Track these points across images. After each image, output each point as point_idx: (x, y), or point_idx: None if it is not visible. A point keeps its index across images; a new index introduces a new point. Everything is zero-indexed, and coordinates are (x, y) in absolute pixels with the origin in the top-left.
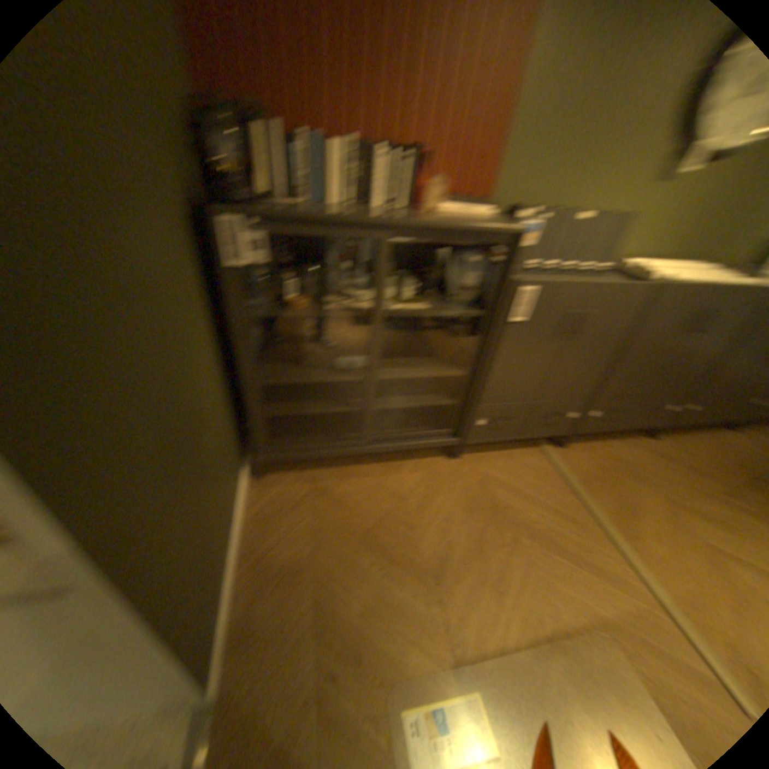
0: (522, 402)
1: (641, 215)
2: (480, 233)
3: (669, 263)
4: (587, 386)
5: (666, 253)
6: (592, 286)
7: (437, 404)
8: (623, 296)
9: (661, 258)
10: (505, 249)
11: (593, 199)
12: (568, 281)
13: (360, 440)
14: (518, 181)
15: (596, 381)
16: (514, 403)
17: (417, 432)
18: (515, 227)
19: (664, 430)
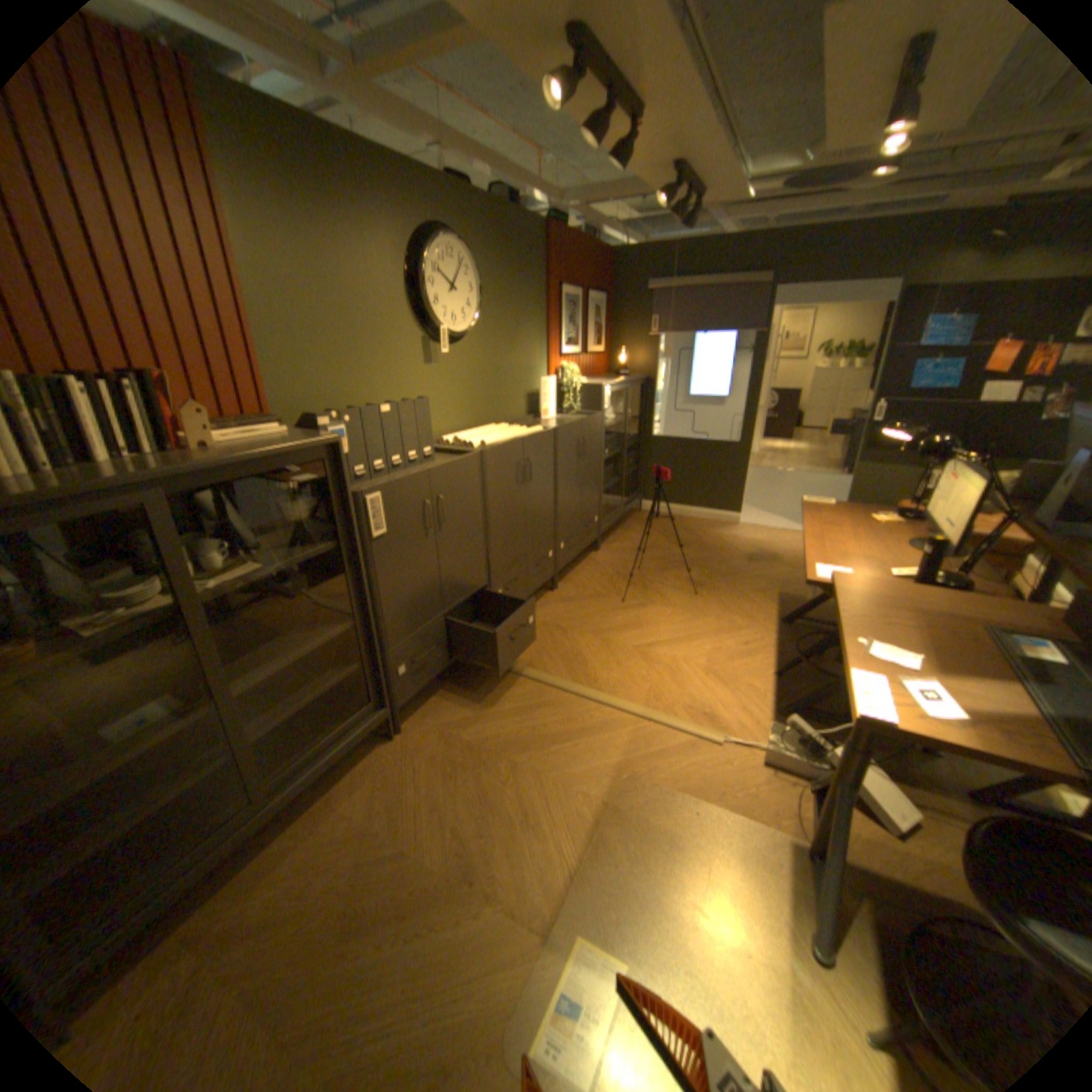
0: (429, 622)
1: (427, 397)
2: (284, 457)
3: (473, 433)
4: (476, 571)
5: (466, 425)
6: (428, 474)
7: (334, 685)
8: (458, 474)
9: (464, 430)
10: (319, 466)
11: (377, 392)
12: (404, 477)
13: (243, 812)
14: (289, 390)
15: (481, 563)
16: (421, 627)
17: (326, 739)
18: (319, 440)
19: (554, 578)
